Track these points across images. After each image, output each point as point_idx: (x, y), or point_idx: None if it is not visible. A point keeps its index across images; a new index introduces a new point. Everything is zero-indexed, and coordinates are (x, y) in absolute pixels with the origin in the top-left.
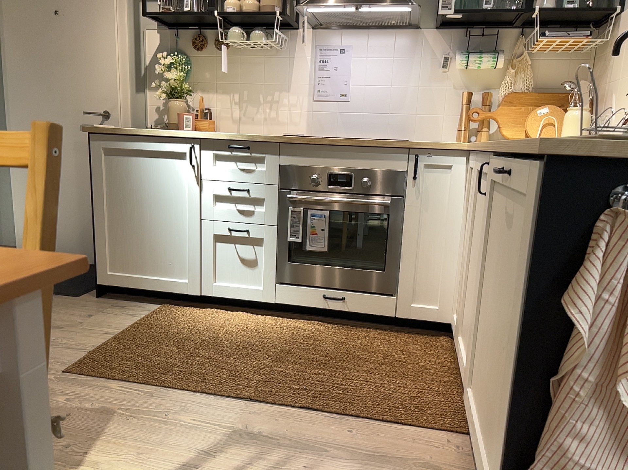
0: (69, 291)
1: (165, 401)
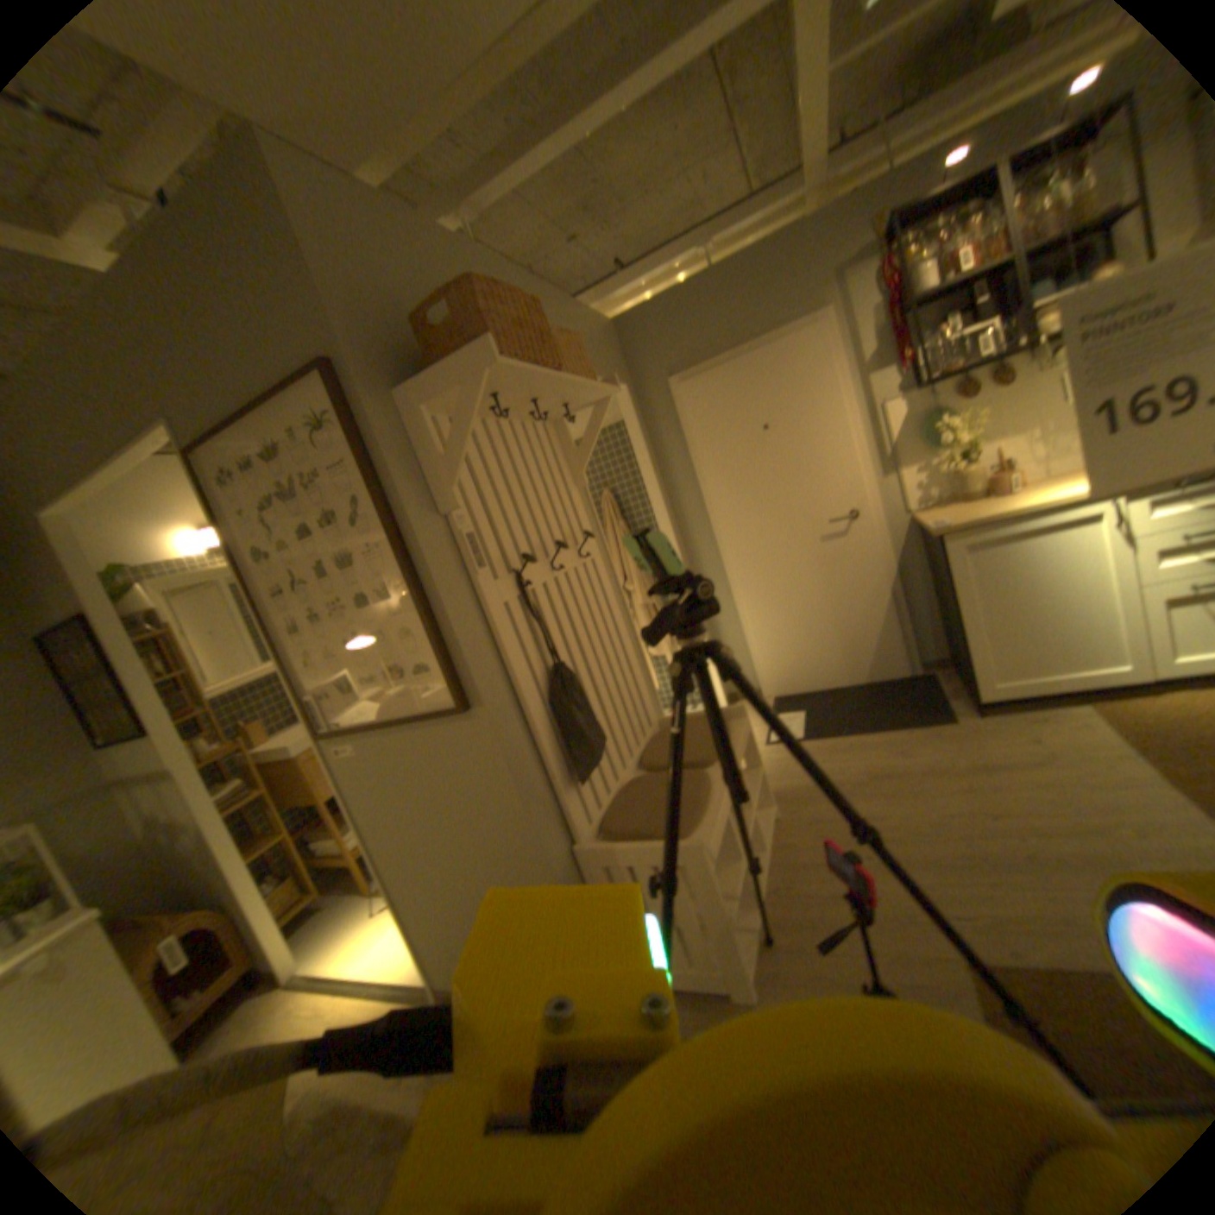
0: (929, 719)
1: None
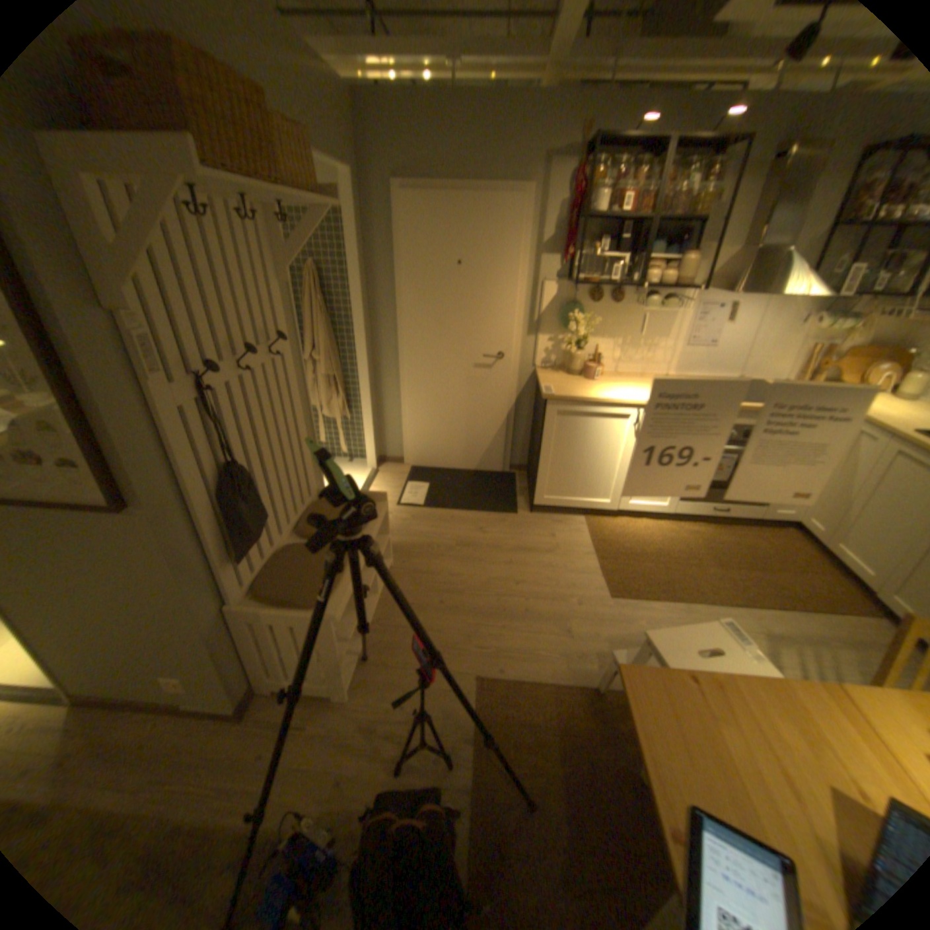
0: (504, 508)
1: (700, 614)
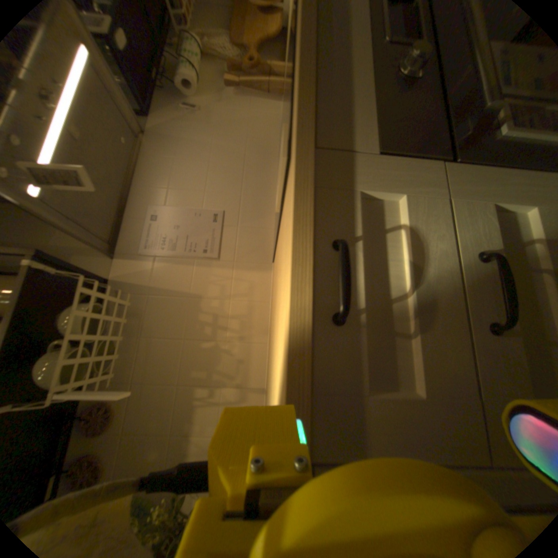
0: None
1: None
